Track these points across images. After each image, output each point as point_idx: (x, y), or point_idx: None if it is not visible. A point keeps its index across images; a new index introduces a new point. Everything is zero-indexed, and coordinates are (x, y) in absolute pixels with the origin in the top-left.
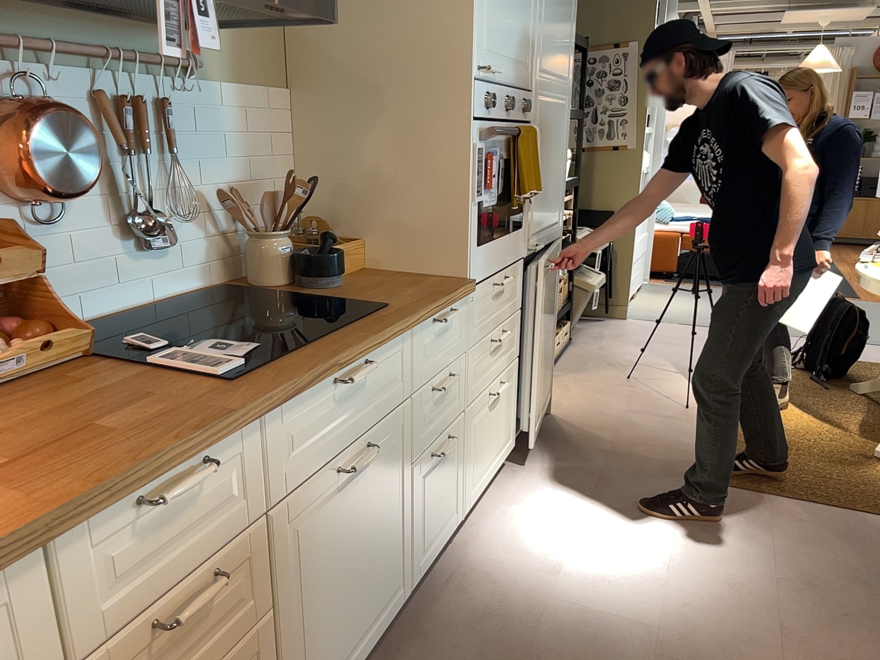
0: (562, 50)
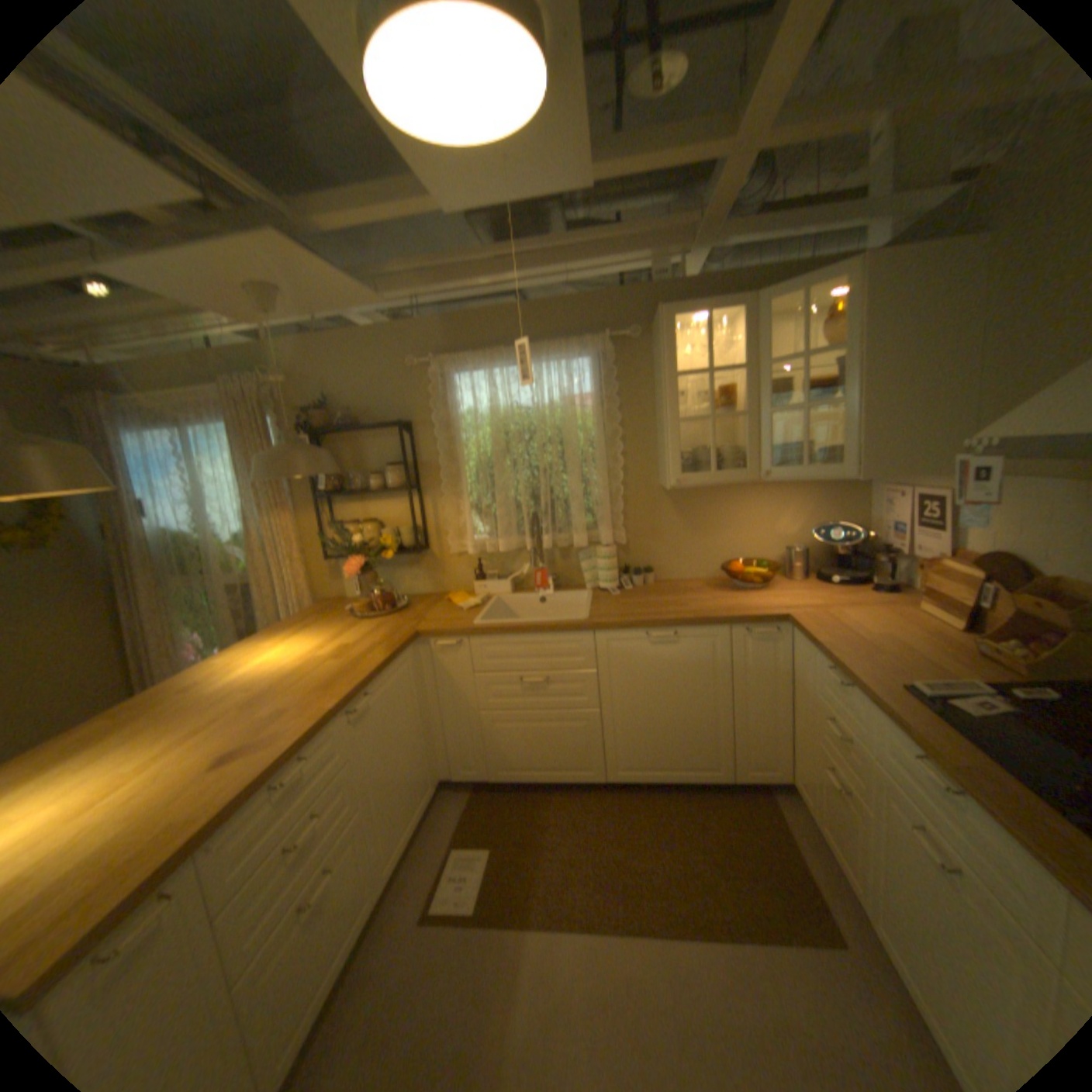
0: None
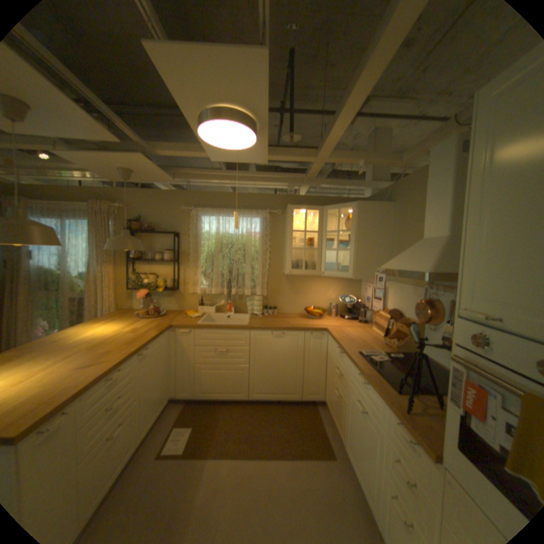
0: None
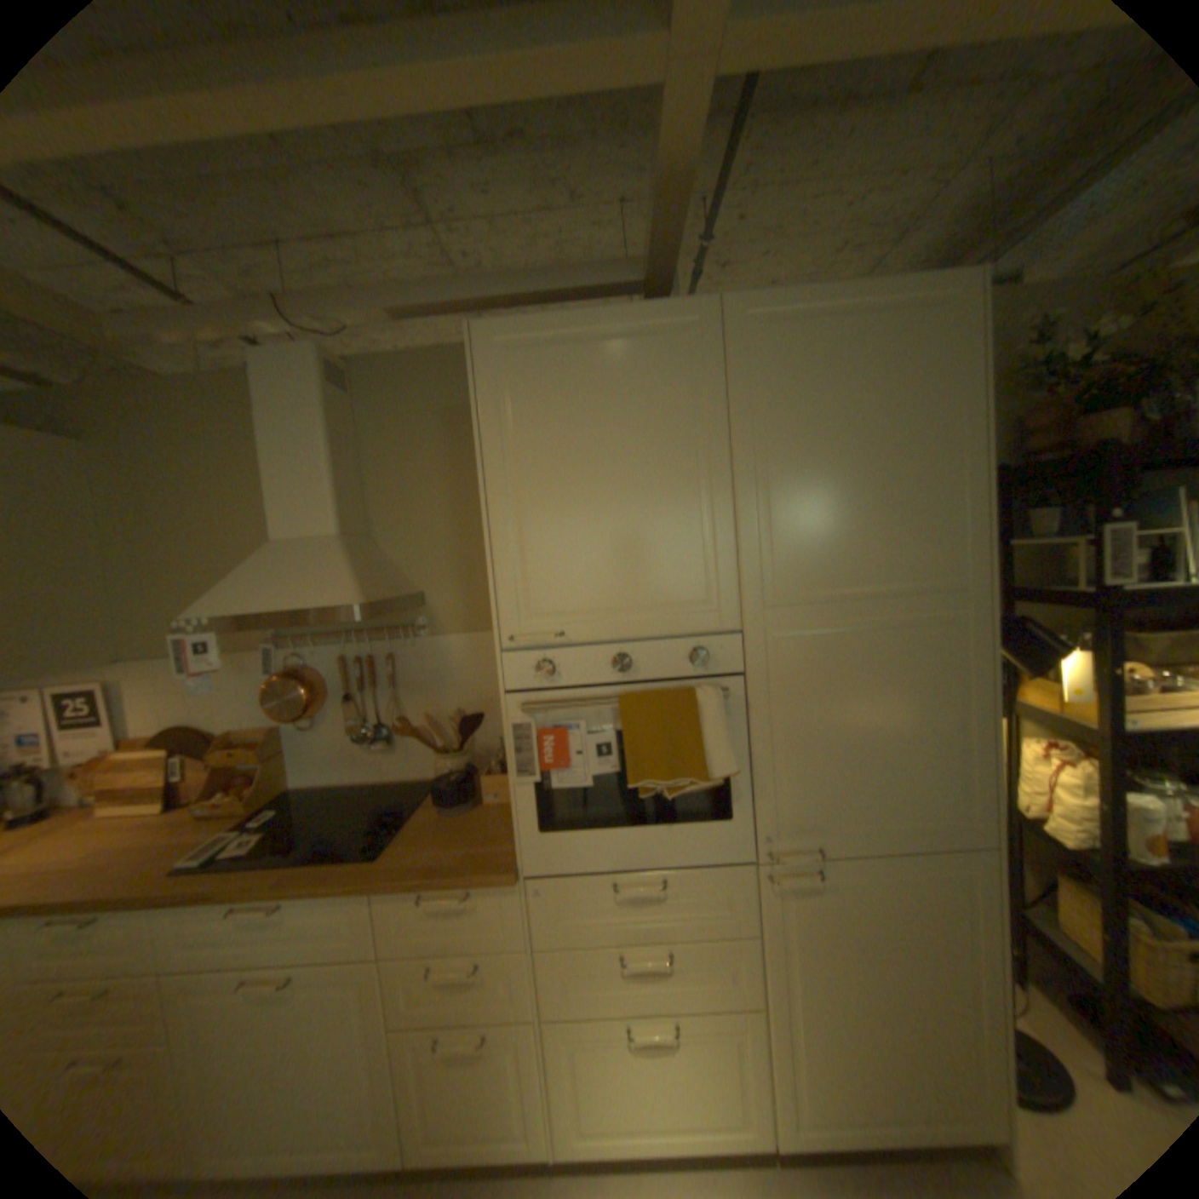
0: (897, 542)
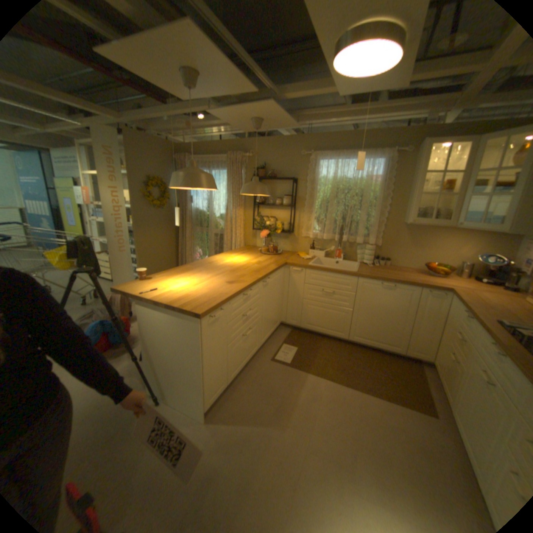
0: None
